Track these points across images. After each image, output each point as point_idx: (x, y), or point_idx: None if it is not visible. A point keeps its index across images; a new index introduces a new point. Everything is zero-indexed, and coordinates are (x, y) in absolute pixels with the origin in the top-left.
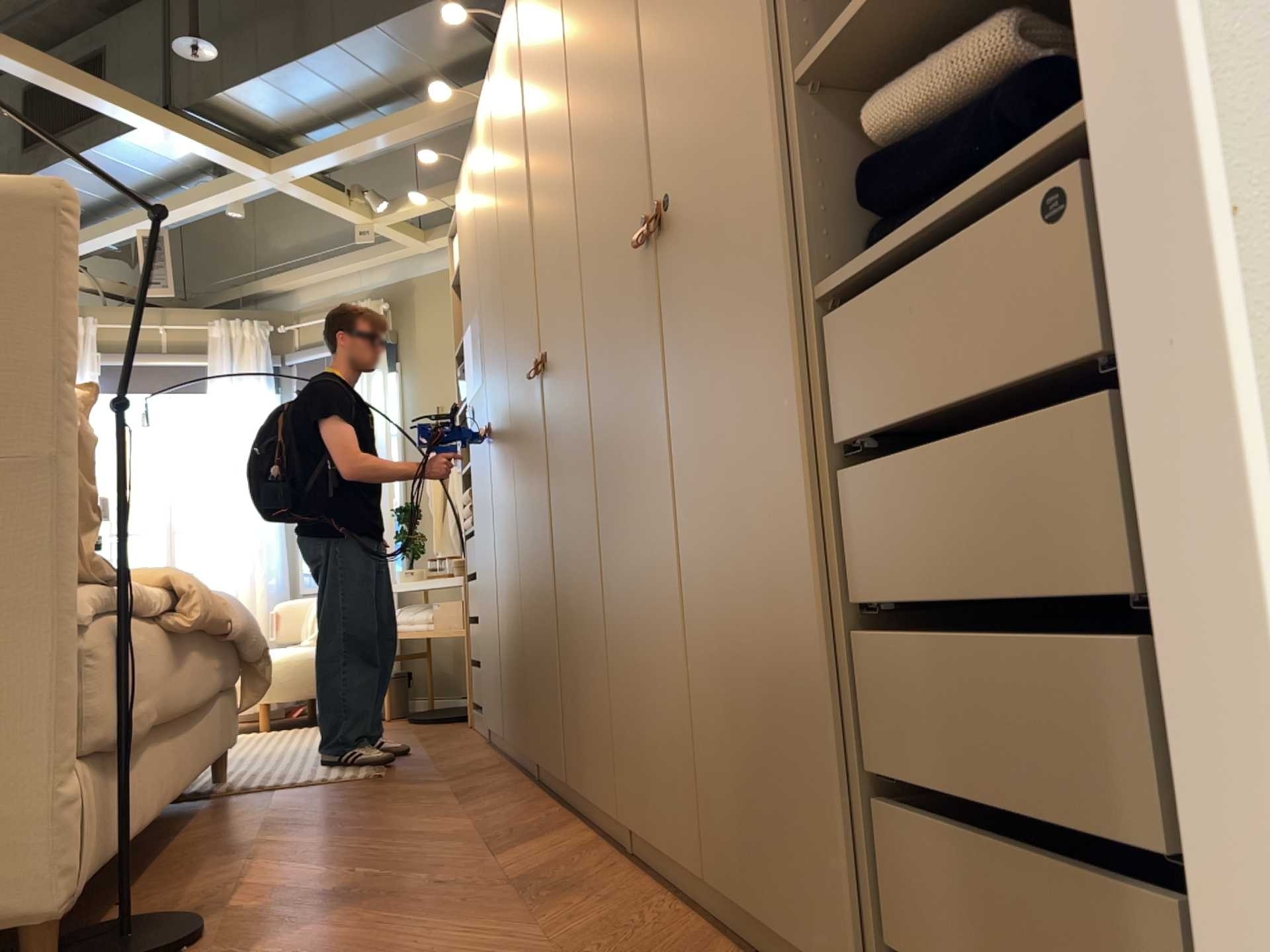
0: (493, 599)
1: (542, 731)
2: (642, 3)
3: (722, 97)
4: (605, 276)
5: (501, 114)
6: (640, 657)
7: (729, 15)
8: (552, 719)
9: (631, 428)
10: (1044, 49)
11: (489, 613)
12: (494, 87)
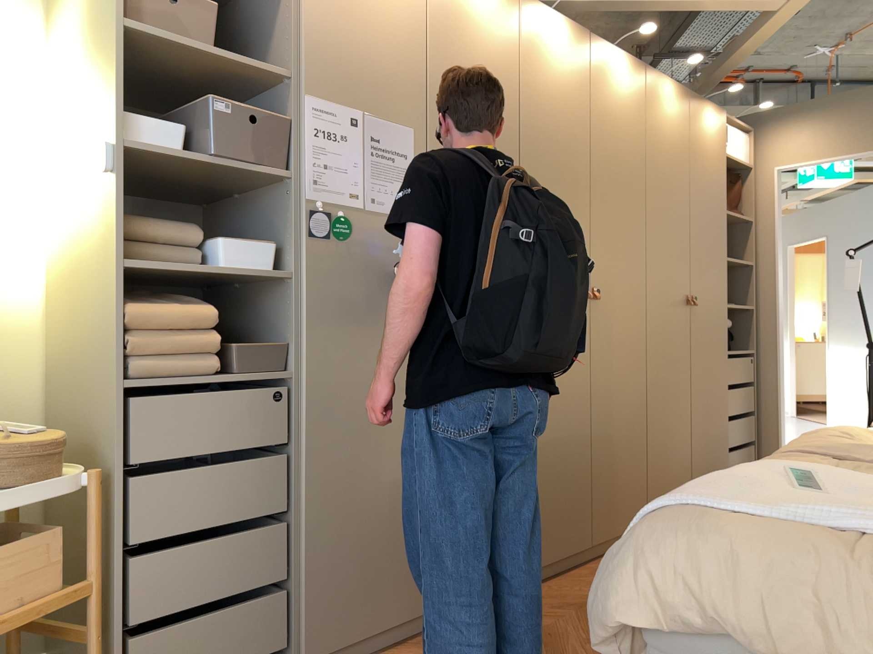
0: (398, 468)
1: (548, 538)
2: (689, 221)
3: (712, 287)
4: (659, 291)
5: (539, 59)
6: (664, 446)
7: (716, 270)
8: (569, 518)
9: (668, 359)
10: (729, 326)
11: (374, 489)
12: (523, 14)
